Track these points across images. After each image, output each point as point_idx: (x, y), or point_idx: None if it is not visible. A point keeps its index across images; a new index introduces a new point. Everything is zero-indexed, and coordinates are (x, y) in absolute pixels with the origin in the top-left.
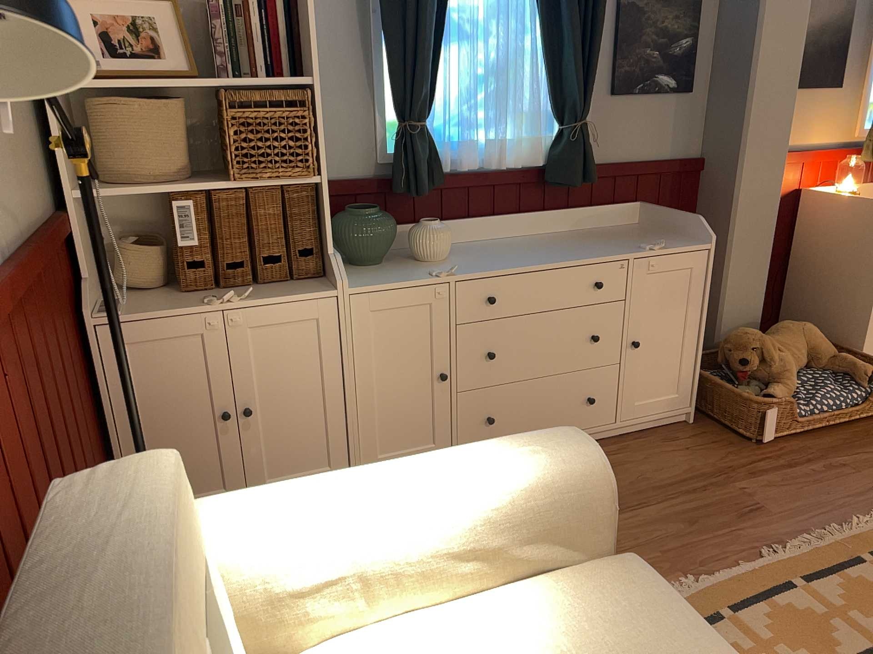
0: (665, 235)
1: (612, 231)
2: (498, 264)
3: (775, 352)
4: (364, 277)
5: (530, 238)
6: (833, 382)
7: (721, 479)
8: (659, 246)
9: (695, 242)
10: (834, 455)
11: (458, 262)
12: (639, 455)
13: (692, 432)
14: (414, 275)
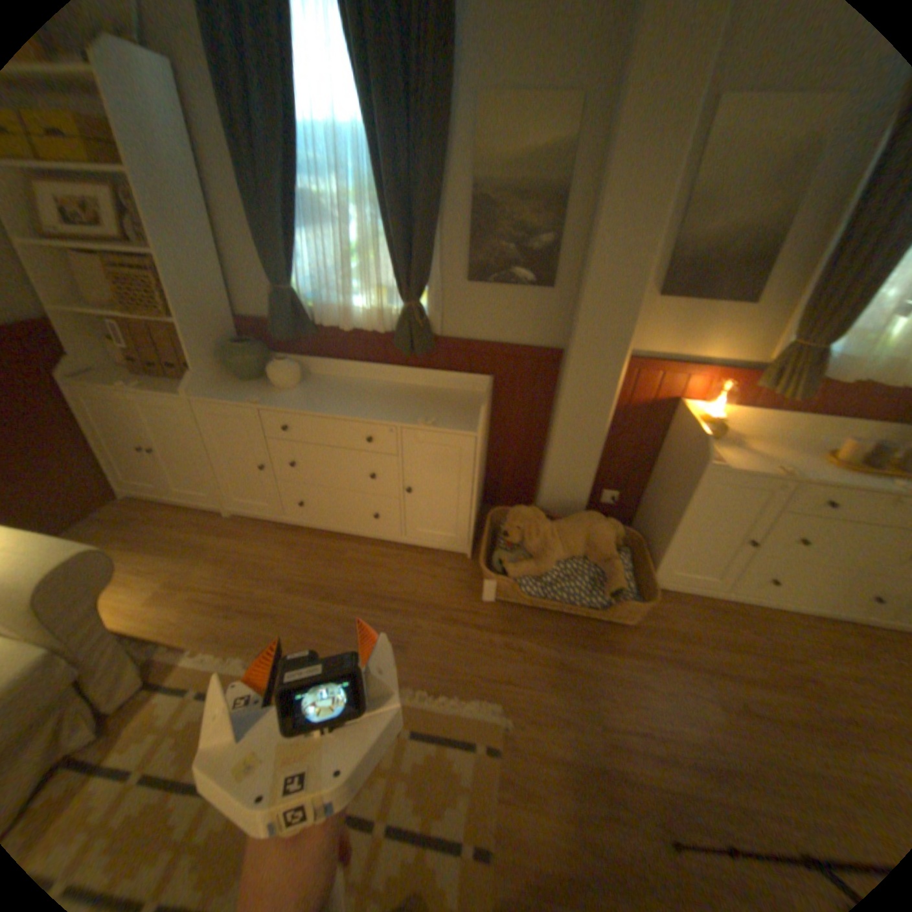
0: (473, 412)
1: (448, 396)
2: (301, 404)
3: (547, 535)
4: (218, 391)
5: (383, 386)
6: (585, 580)
7: (417, 611)
8: (425, 423)
9: (472, 426)
10: (529, 638)
11: (291, 394)
12: (399, 565)
13: (459, 565)
14: (240, 398)
